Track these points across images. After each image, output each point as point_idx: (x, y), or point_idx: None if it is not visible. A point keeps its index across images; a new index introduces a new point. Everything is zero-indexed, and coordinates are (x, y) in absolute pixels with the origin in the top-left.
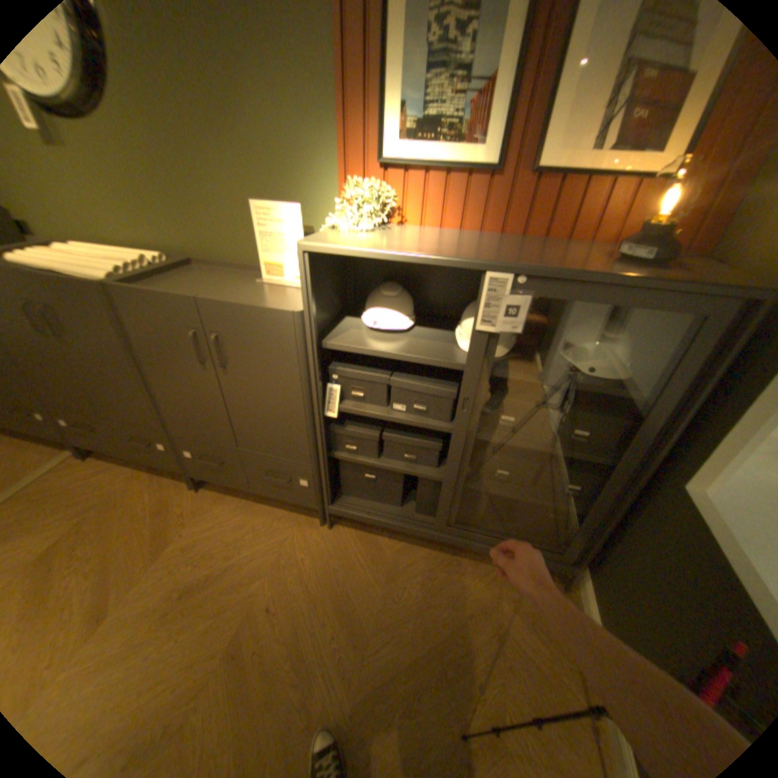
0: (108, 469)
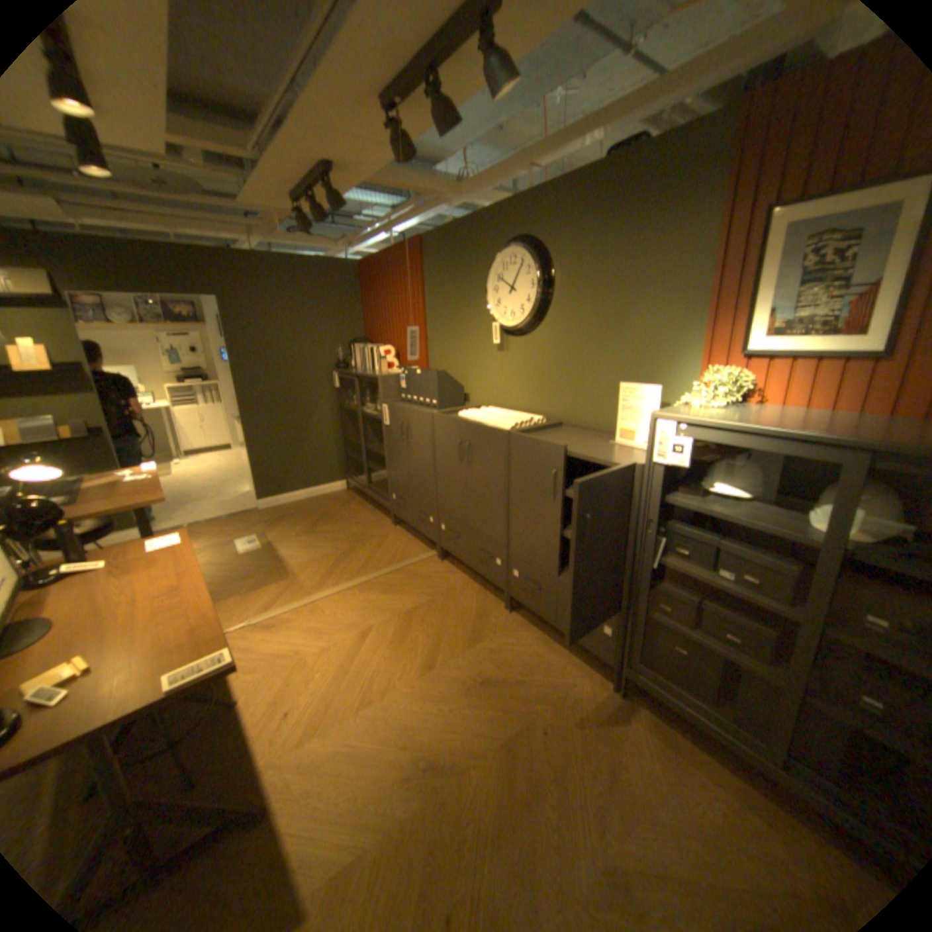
0: (454, 572)
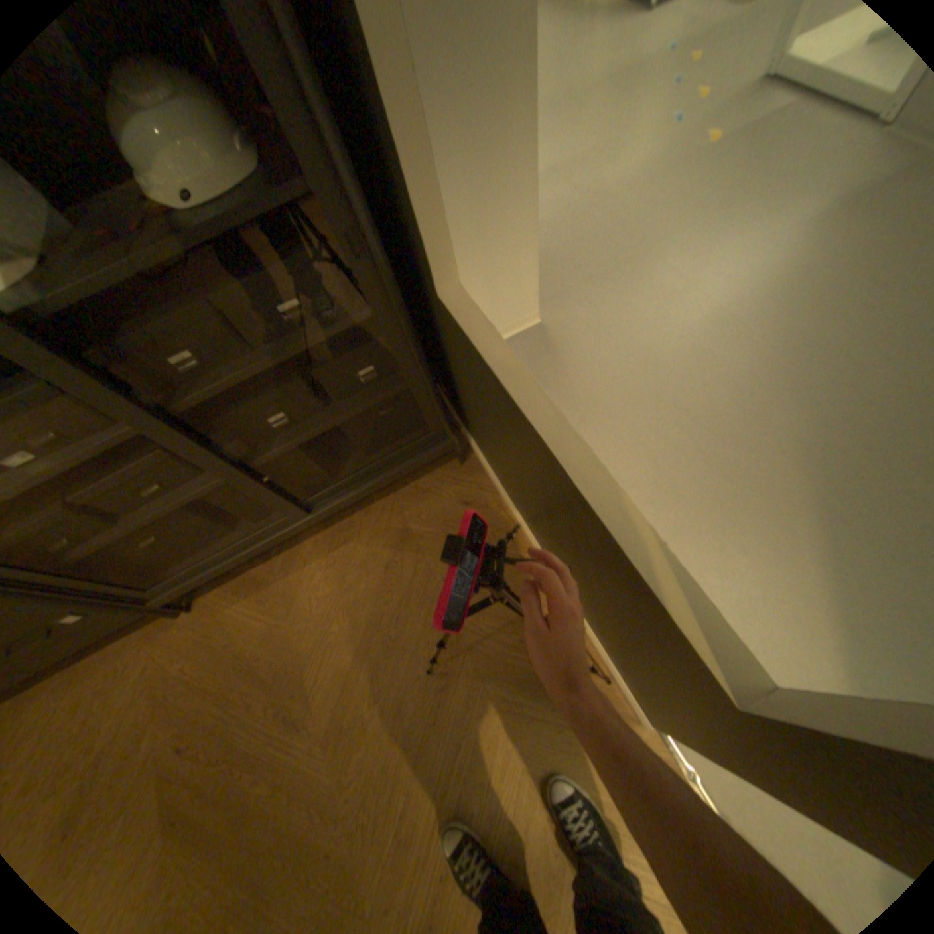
0: None
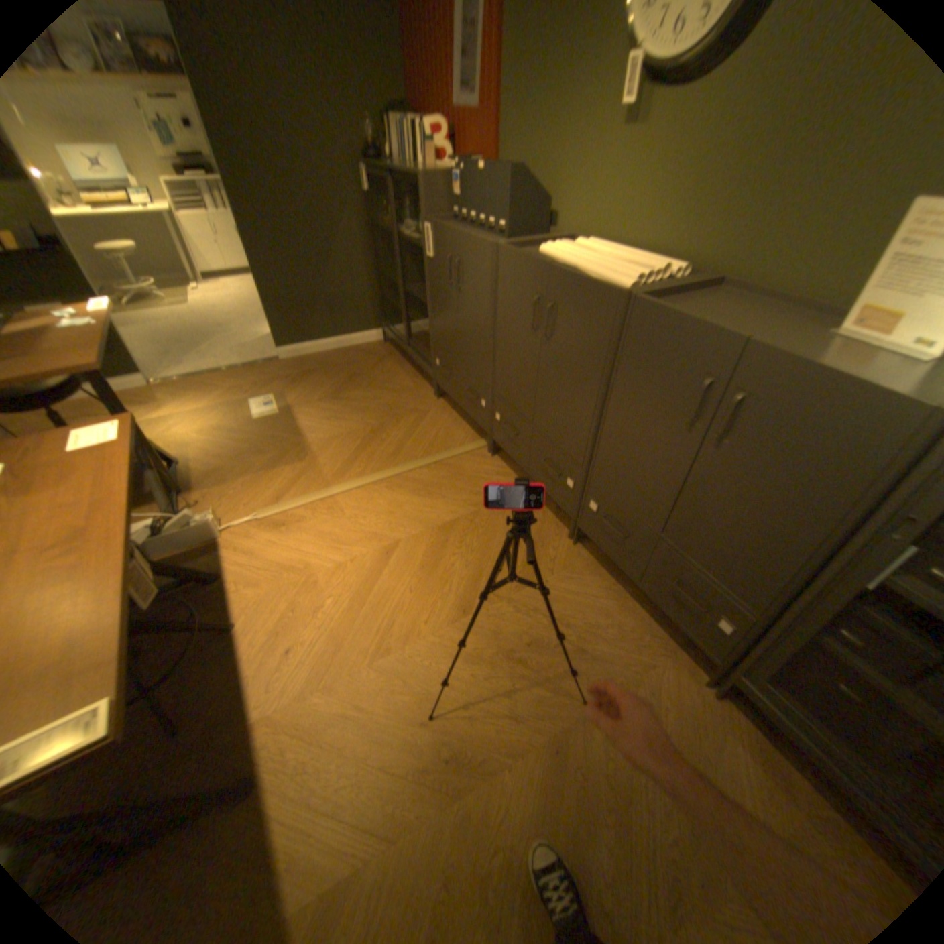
0: (508, 474)
